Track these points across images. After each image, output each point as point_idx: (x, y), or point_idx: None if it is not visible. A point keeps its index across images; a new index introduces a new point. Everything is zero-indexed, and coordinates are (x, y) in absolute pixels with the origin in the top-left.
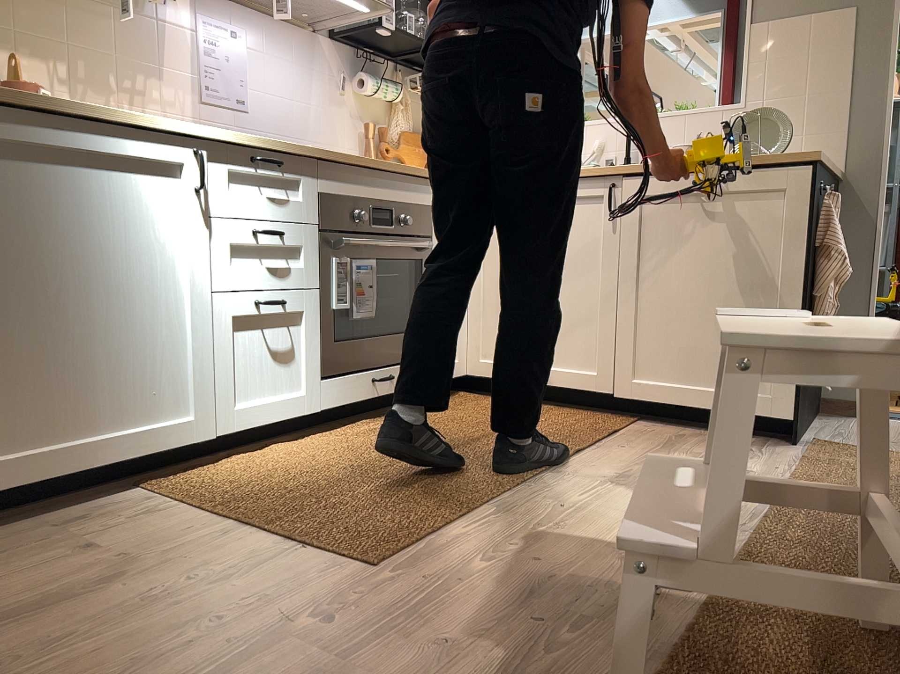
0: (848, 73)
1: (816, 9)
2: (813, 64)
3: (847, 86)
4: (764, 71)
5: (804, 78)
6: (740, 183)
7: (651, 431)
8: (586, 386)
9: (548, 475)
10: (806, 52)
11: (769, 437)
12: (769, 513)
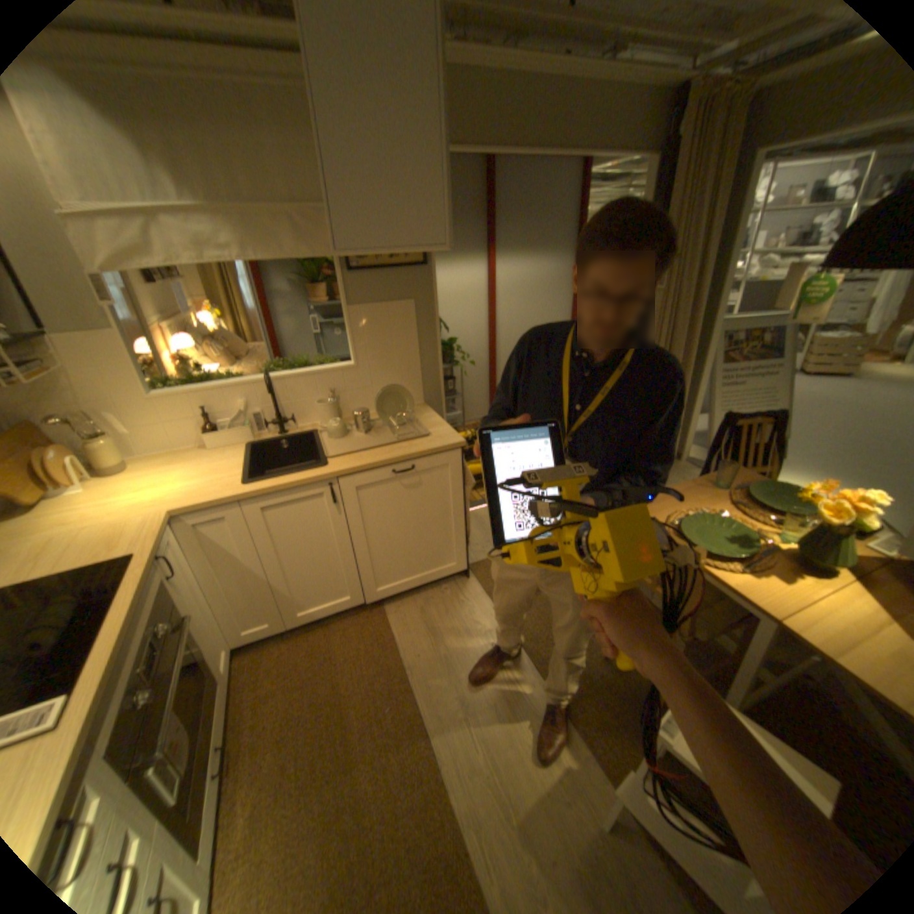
0: (416, 343)
1: (390, 298)
2: (395, 337)
3: (417, 352)
4: (364, 341)
5: (392, 346)
6: (422, 467)
7: (406, 622)
8: (341, 610)
9: (438, 752)
10: (389, 328)
11: (452, 580)
12: (544, 682)
